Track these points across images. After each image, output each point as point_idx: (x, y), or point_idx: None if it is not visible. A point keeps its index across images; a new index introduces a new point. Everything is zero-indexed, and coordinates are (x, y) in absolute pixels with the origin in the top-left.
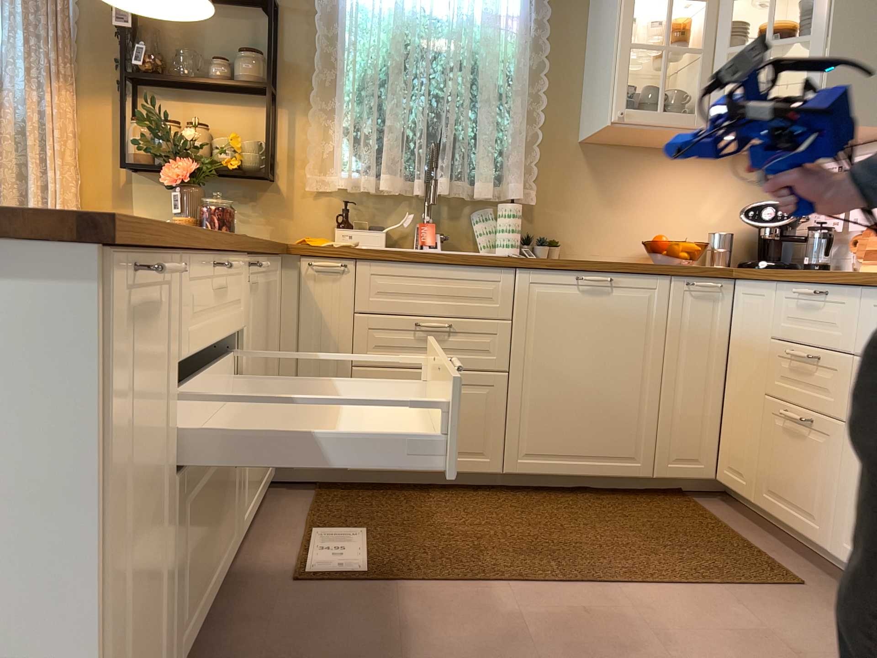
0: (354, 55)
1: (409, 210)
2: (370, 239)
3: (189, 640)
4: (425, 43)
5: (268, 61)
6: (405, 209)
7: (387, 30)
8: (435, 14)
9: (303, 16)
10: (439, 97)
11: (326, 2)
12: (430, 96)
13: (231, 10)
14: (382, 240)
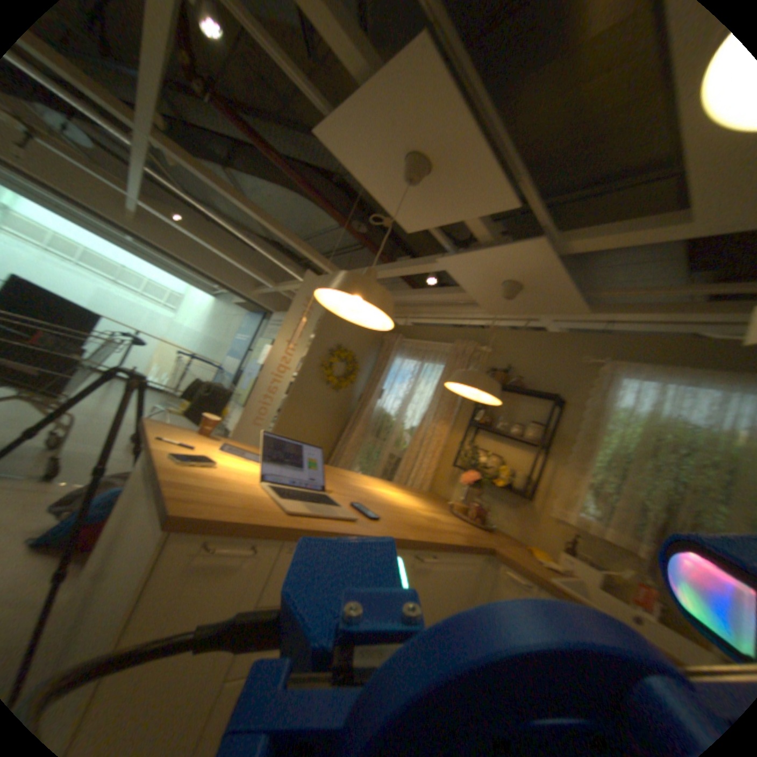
0: (610, 439)
1: (636, 568)
2: (587, 576)
3: None
4: (677, 443)
5: (549, 431)
6: (631, 565)
7: (643, 427)
8: (694, 423)
9: (579, 410)
10: (686, 486)
11: (596, 403)
12: (677, 484)
13: (535, 400)
14: (598, 581)
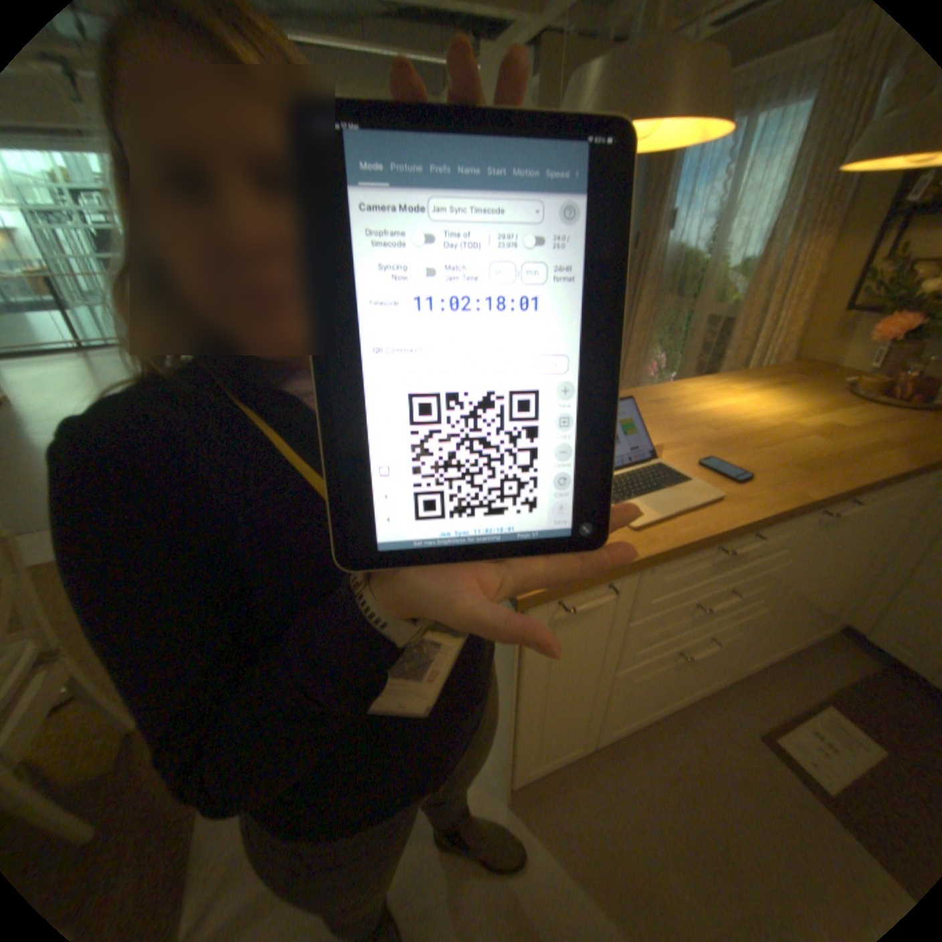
0: None
1: None
2: None
3: (638, 730)
4: None
5: None
6: None
7: None
8: None
9: None
10: None
11: None
12: None
13: None
14: None
